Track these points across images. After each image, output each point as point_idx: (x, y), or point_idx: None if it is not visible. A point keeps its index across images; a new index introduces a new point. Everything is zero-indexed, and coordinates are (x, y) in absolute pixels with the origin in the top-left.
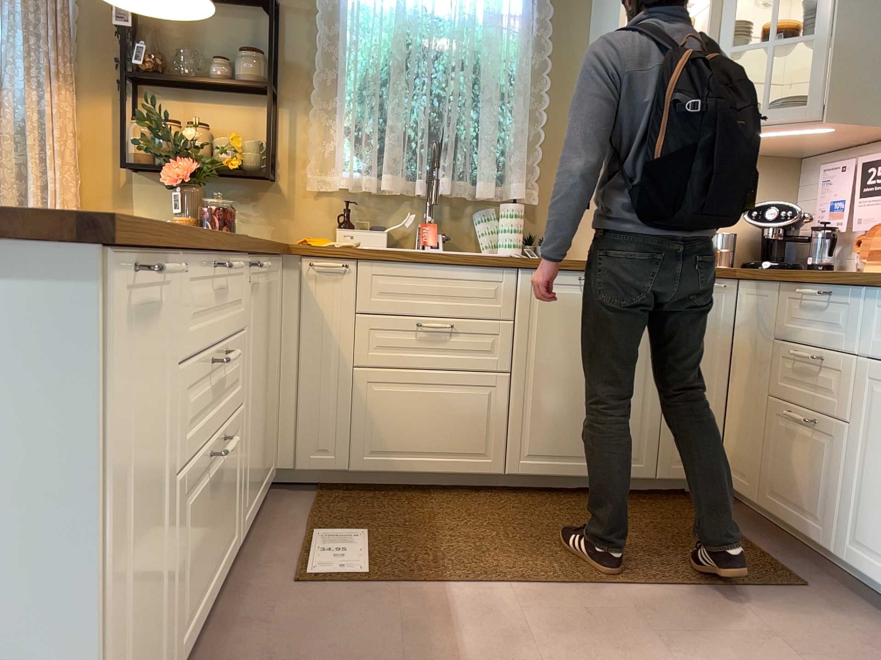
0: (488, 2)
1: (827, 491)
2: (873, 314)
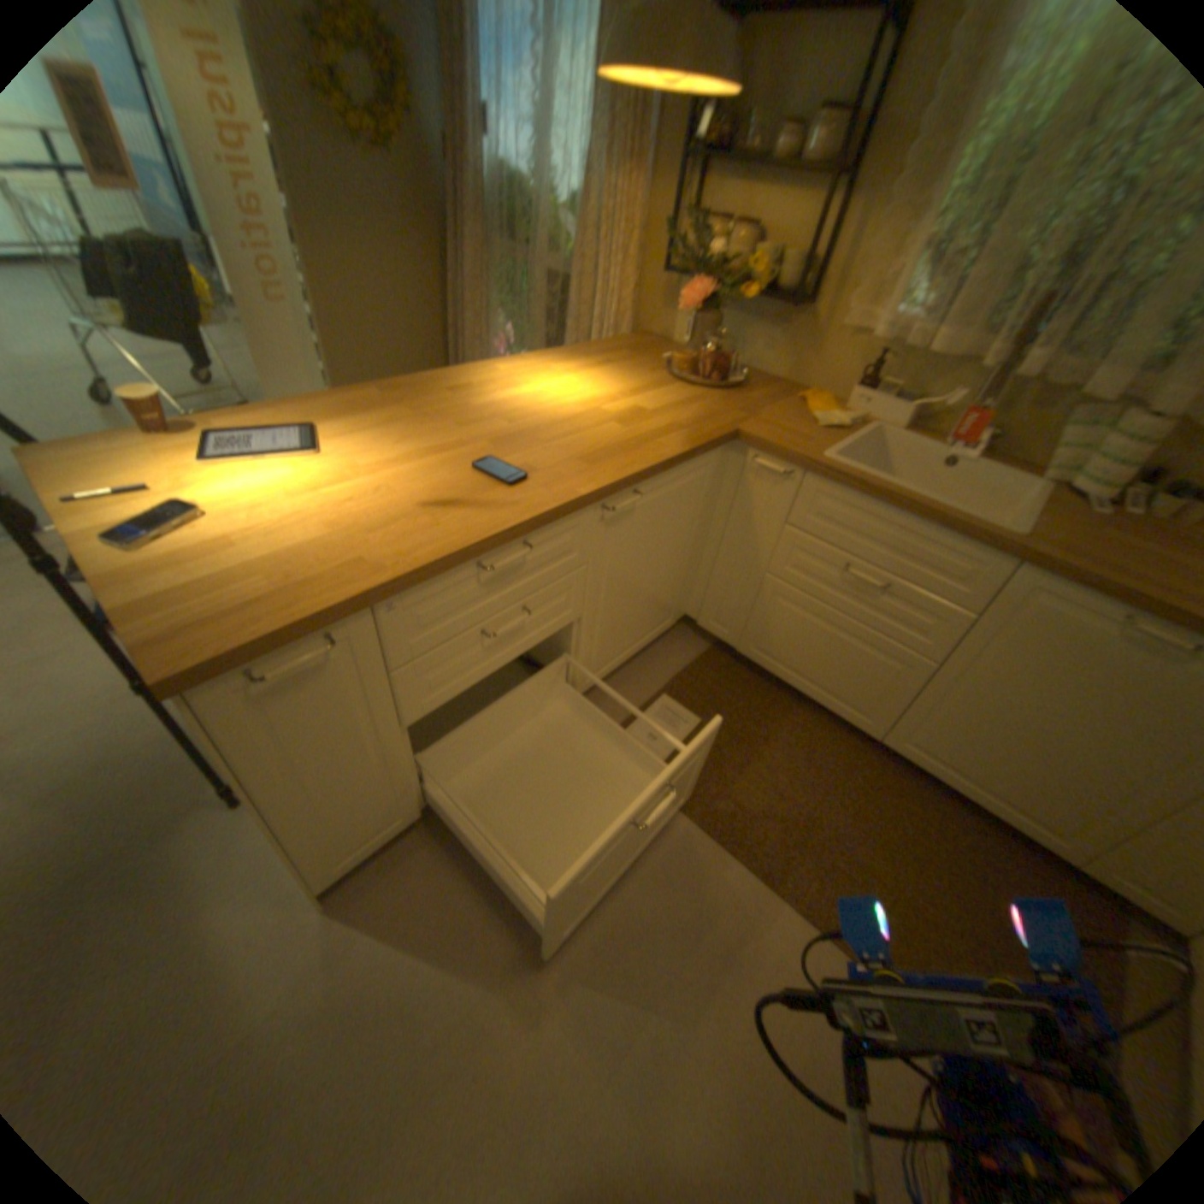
0: None
1: None
2: None
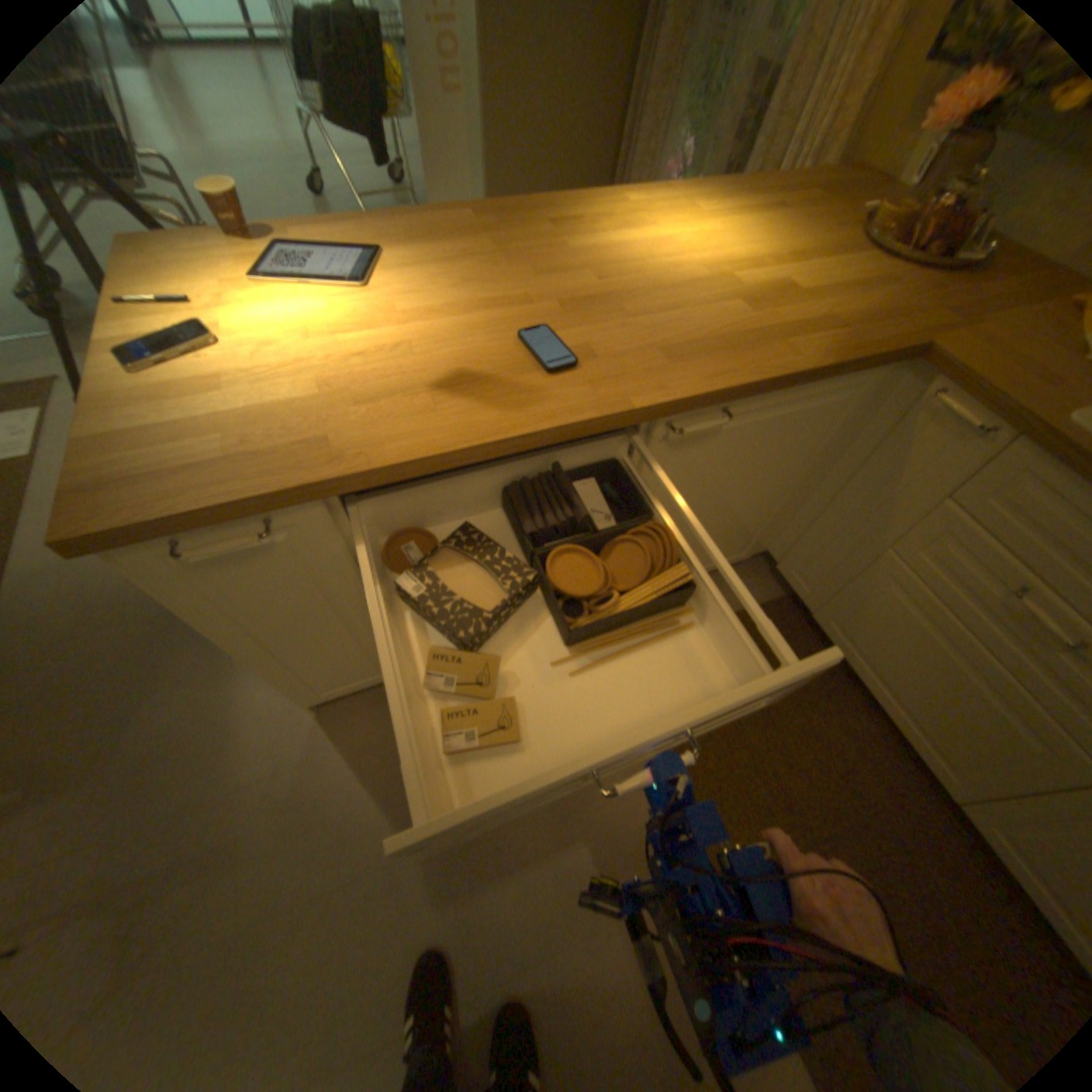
0: None
1: None
2: None
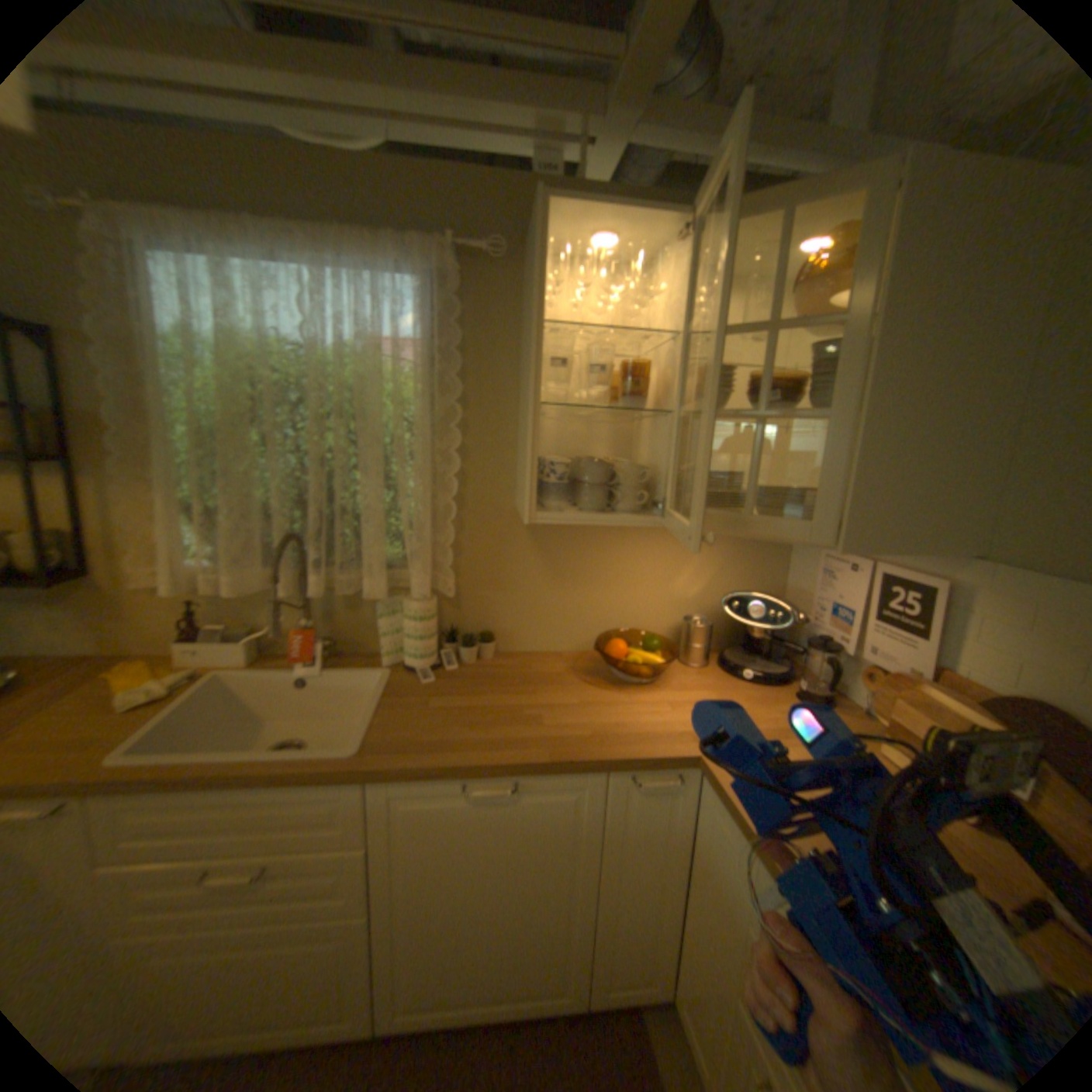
0: (357, 324)
1: None
2: None
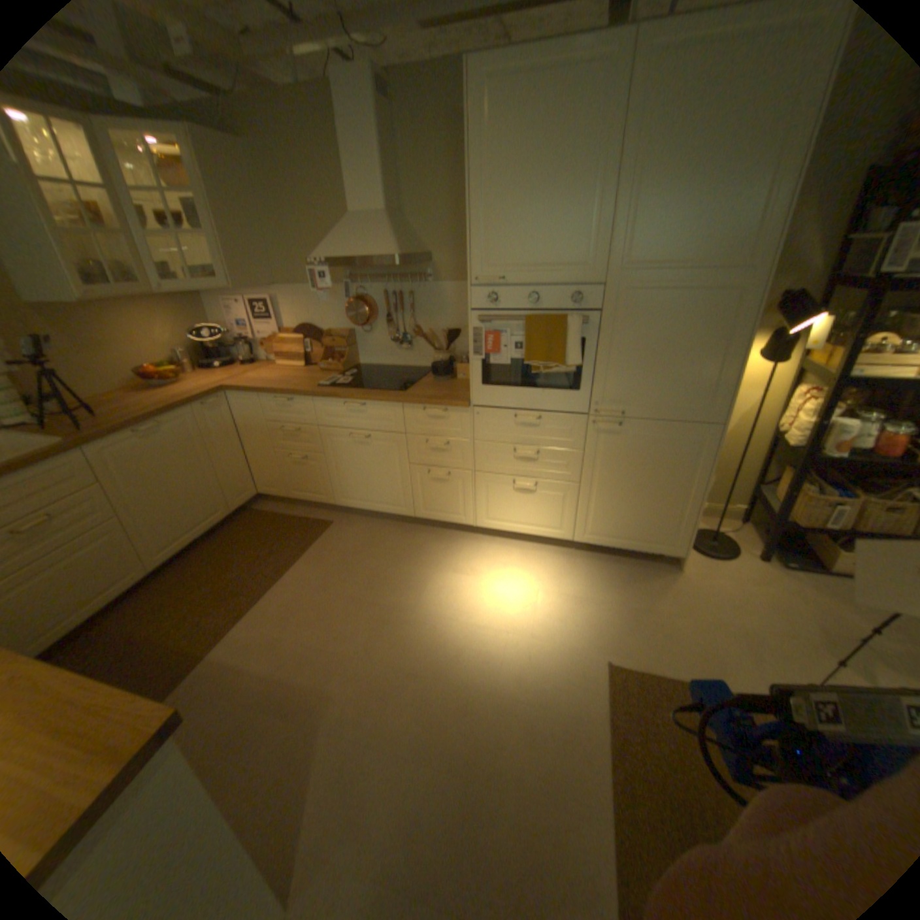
0: None
1: (322, 482)
2: (318, 408)
